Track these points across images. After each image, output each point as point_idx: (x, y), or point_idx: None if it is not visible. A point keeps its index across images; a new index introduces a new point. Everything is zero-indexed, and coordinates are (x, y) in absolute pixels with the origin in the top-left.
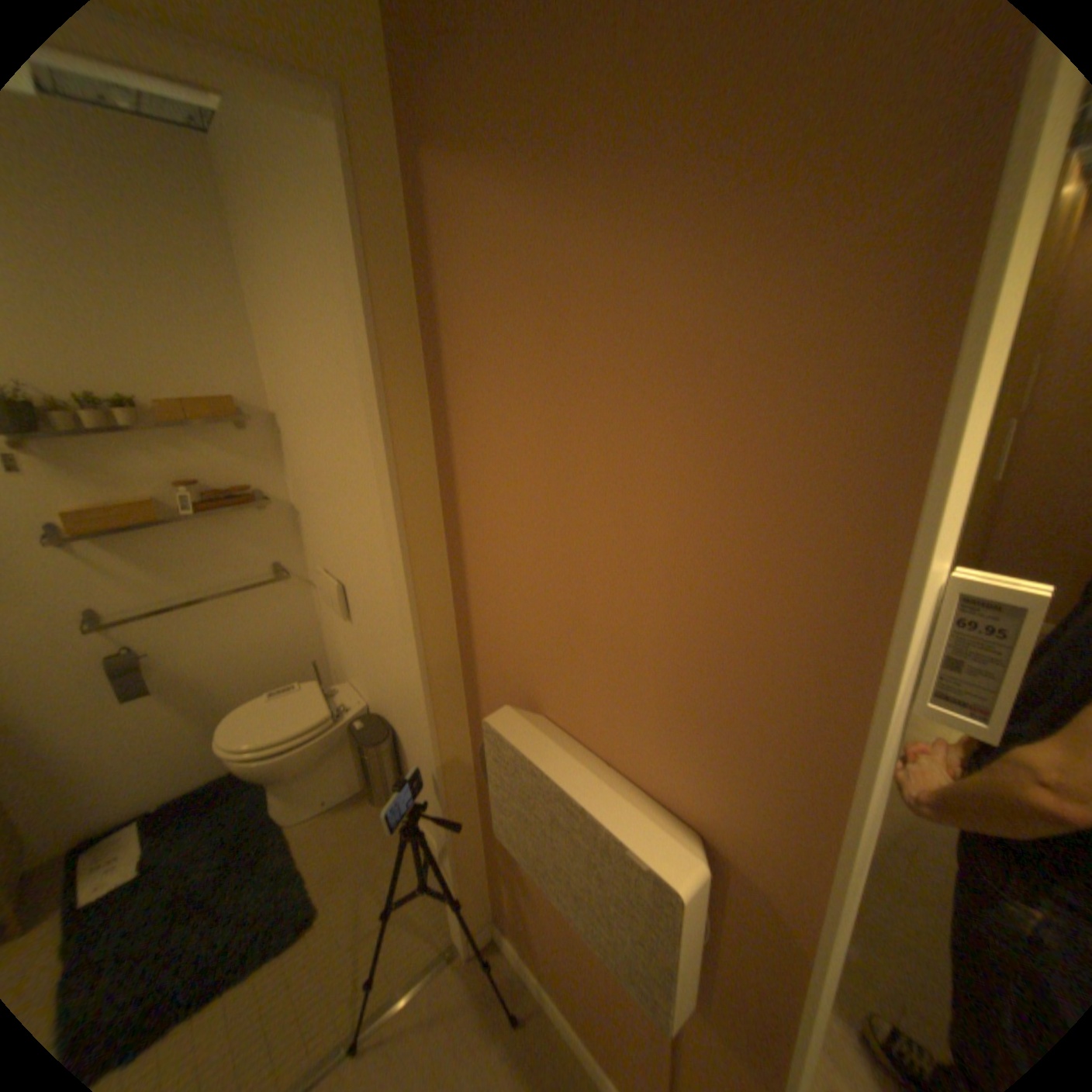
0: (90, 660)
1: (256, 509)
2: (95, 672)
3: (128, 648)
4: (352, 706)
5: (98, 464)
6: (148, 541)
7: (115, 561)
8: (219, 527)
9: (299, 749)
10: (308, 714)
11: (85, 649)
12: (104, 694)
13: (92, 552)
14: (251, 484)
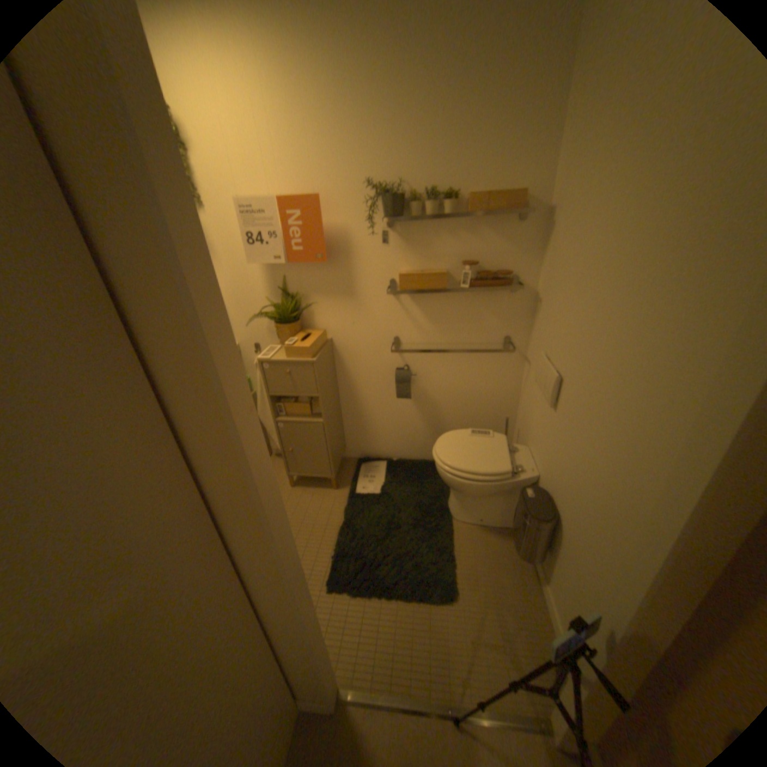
0: (390, 367)
1: (508, 290)
2: (390, 374)
3: (408, 367)
4: (527, 469)
5: (424, 242)
6: (436, 301)
7: (416, 310)
8: (479, 300)
9: (482, 482)
10: (495, 460)
11: (389, 360)
12: (391, 388)
13: (407, 302)
14: (512, 269)
